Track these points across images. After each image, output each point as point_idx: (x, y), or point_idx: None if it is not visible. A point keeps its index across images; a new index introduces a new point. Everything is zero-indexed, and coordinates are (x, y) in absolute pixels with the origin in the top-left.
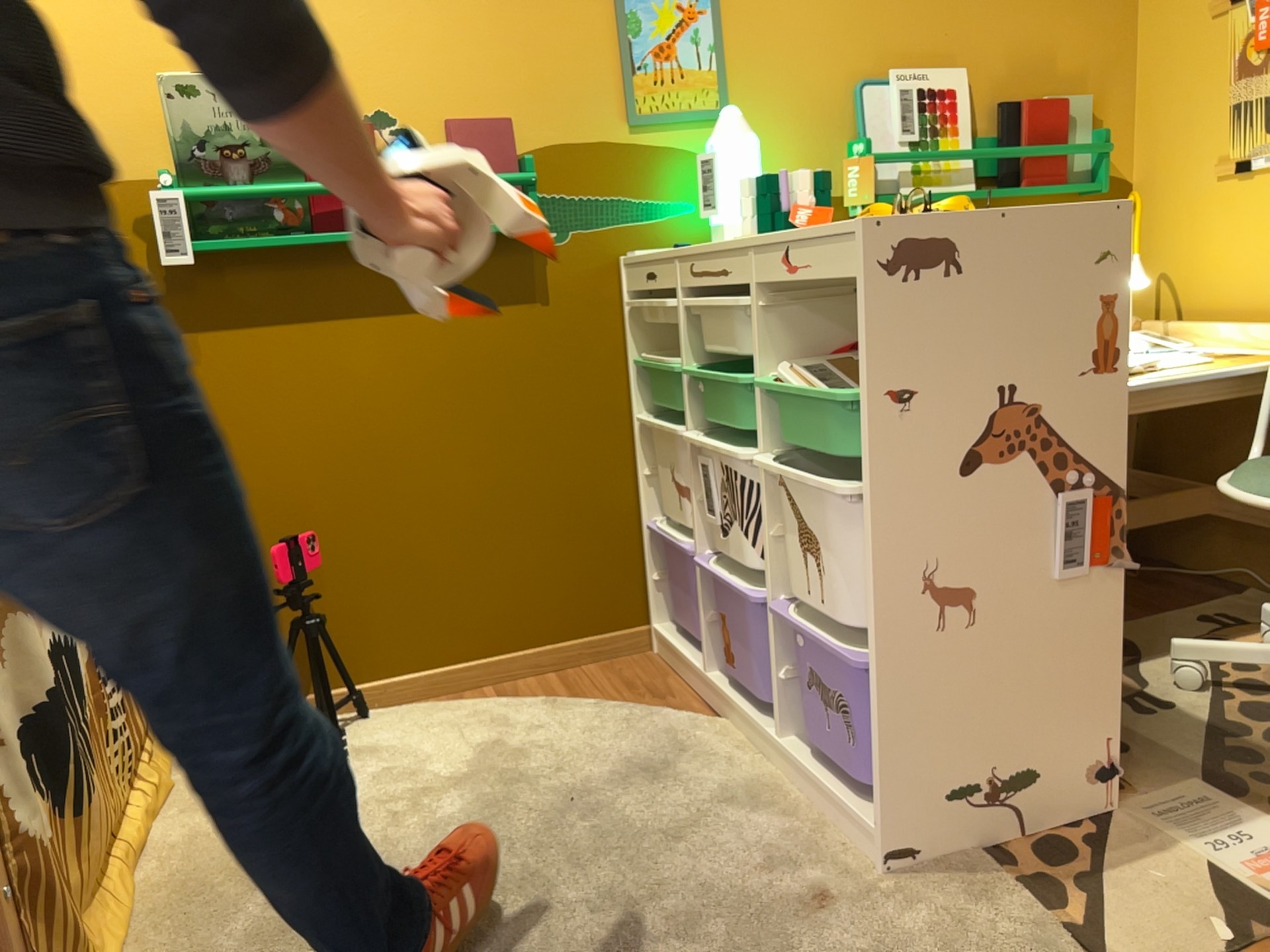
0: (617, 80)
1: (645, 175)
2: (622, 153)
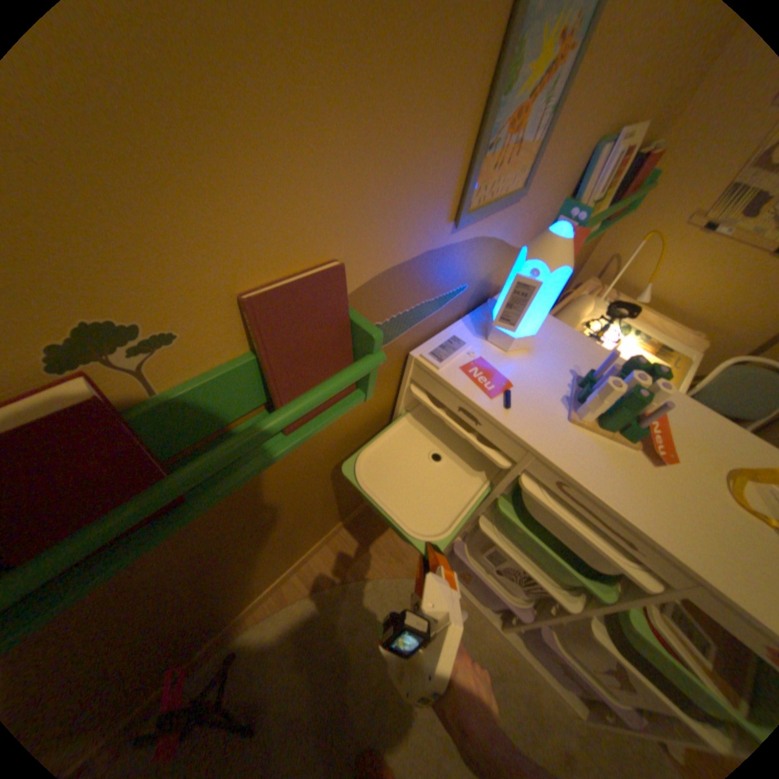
0: (468, 163)
1: (449, 273)
2: (440, 257)
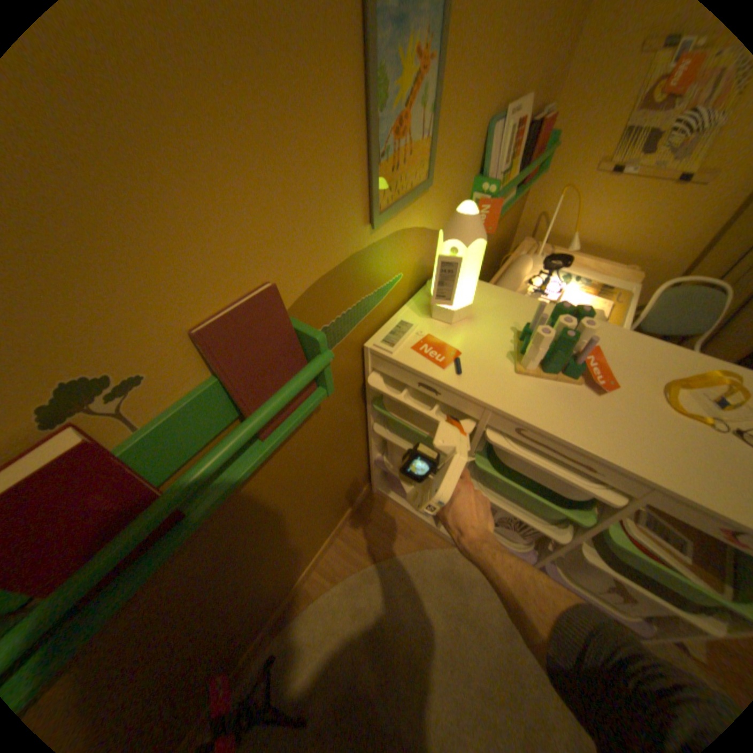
0: (365, 174)
1: (379, 267)
2: (365, 256)
